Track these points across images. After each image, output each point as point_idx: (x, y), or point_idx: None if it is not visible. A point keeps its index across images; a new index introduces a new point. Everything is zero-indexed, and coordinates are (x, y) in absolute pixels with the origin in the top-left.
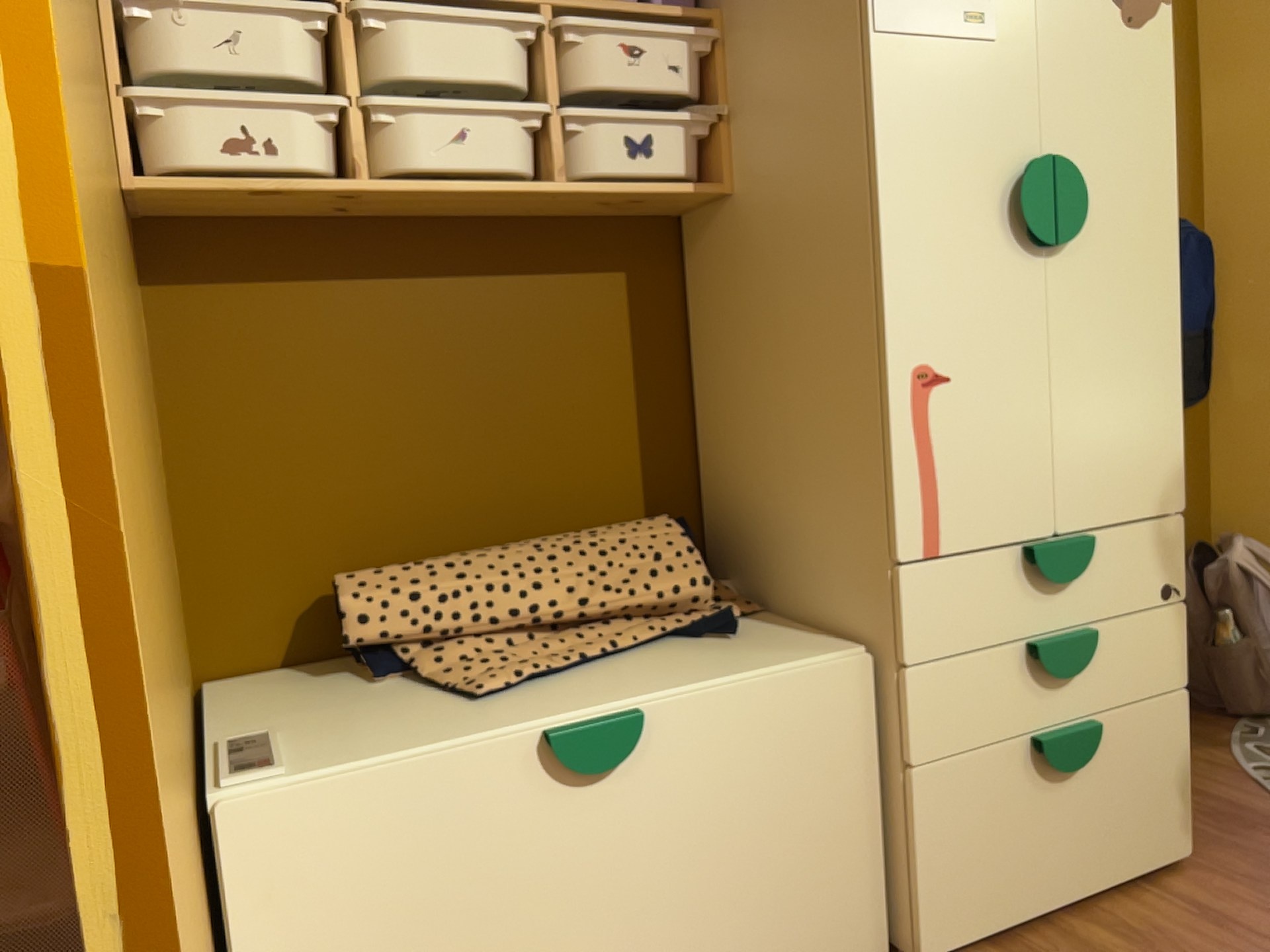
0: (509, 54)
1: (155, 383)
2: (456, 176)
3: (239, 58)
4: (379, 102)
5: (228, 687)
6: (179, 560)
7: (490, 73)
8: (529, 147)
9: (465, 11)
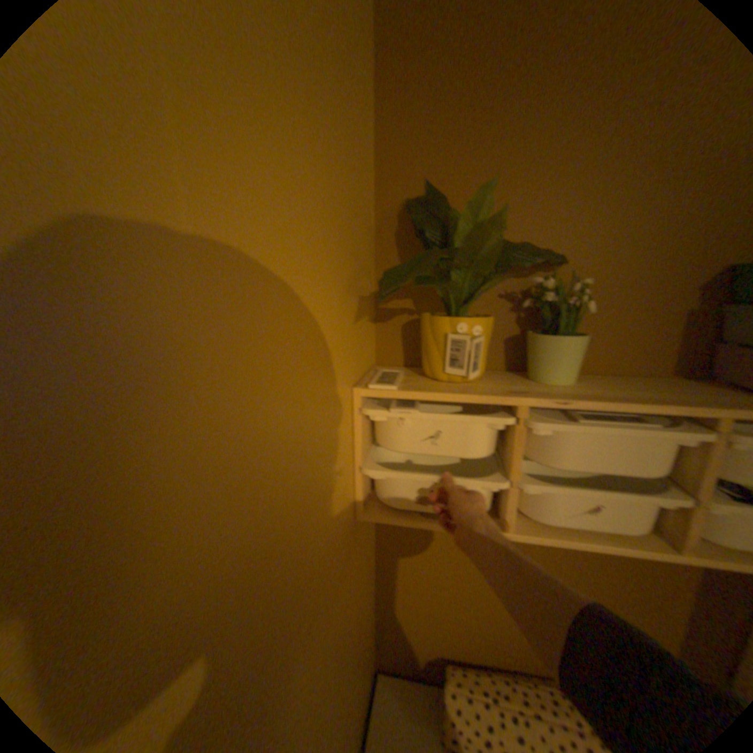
0: (667, 451)
1: (375, 545)
2: (585, 537)
3: (437, 449)
4: (533, 489)
5: (386, 692)
6: (375, 620)
7: (641, 466)
8: (661, 518)
9: (633, 424)
